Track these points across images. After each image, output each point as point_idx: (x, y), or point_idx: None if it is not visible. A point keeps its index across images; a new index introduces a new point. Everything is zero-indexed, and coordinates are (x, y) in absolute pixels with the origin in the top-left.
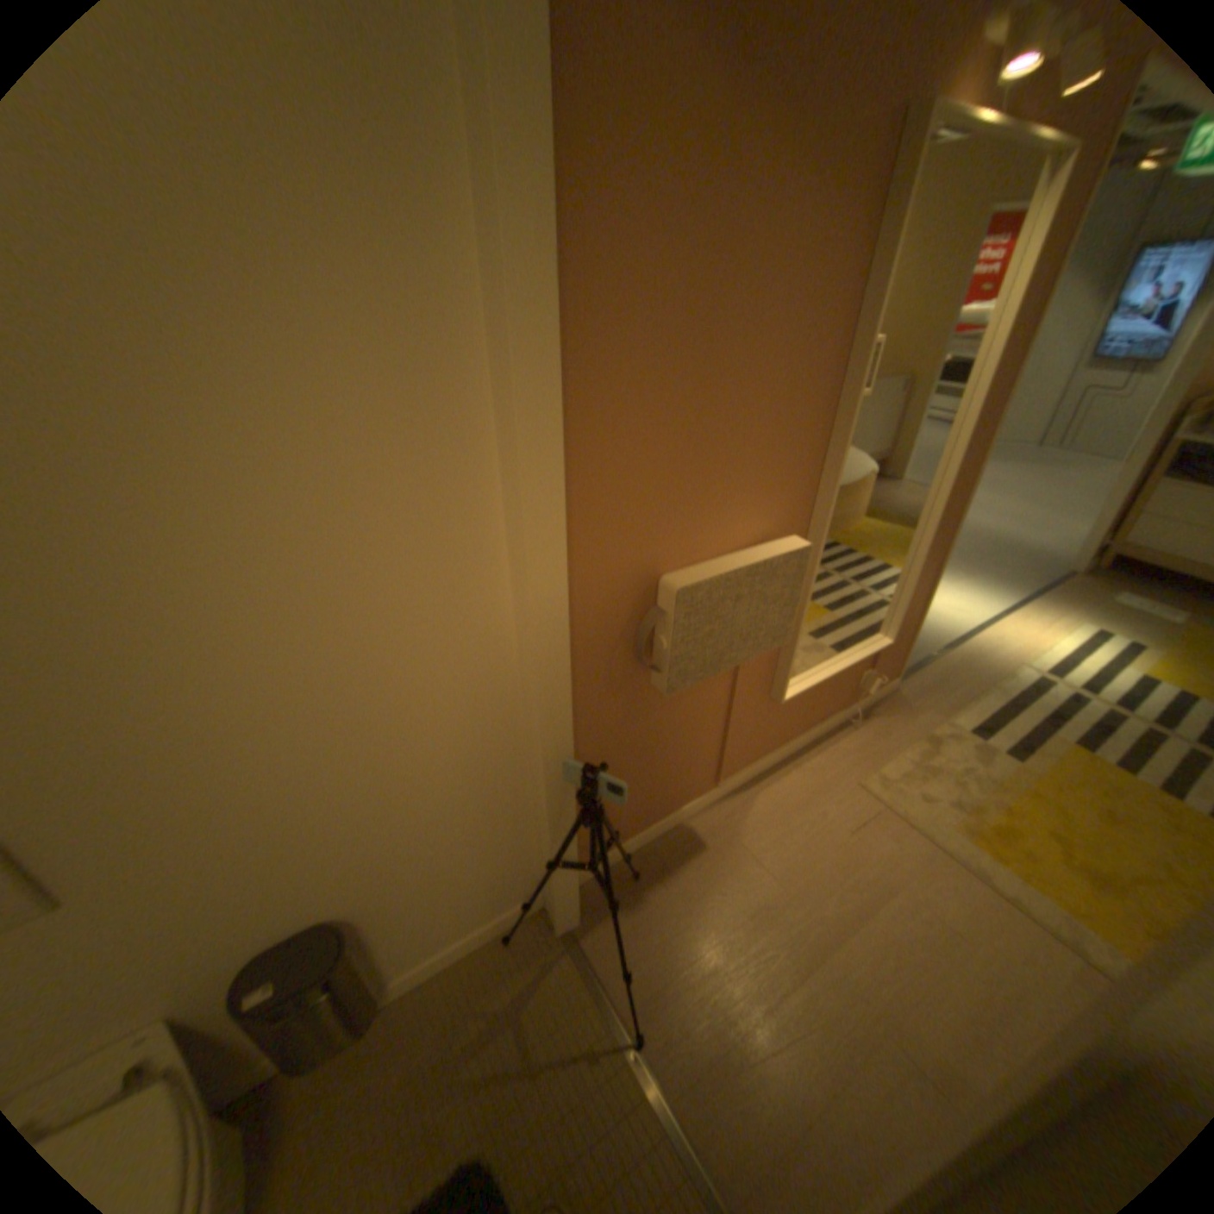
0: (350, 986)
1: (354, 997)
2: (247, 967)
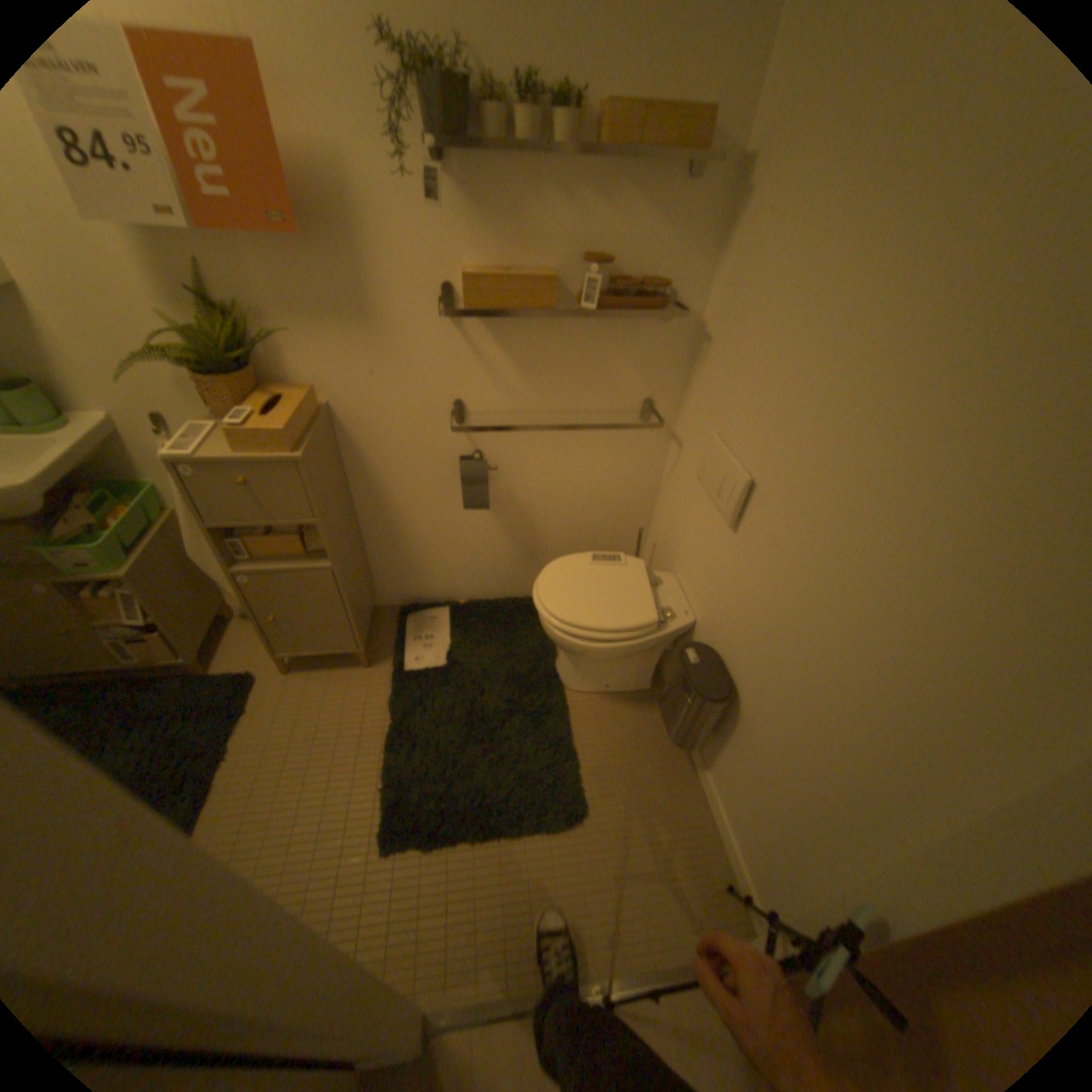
0: (700, 726)
1: (696, 733)
2: (714, 652)
